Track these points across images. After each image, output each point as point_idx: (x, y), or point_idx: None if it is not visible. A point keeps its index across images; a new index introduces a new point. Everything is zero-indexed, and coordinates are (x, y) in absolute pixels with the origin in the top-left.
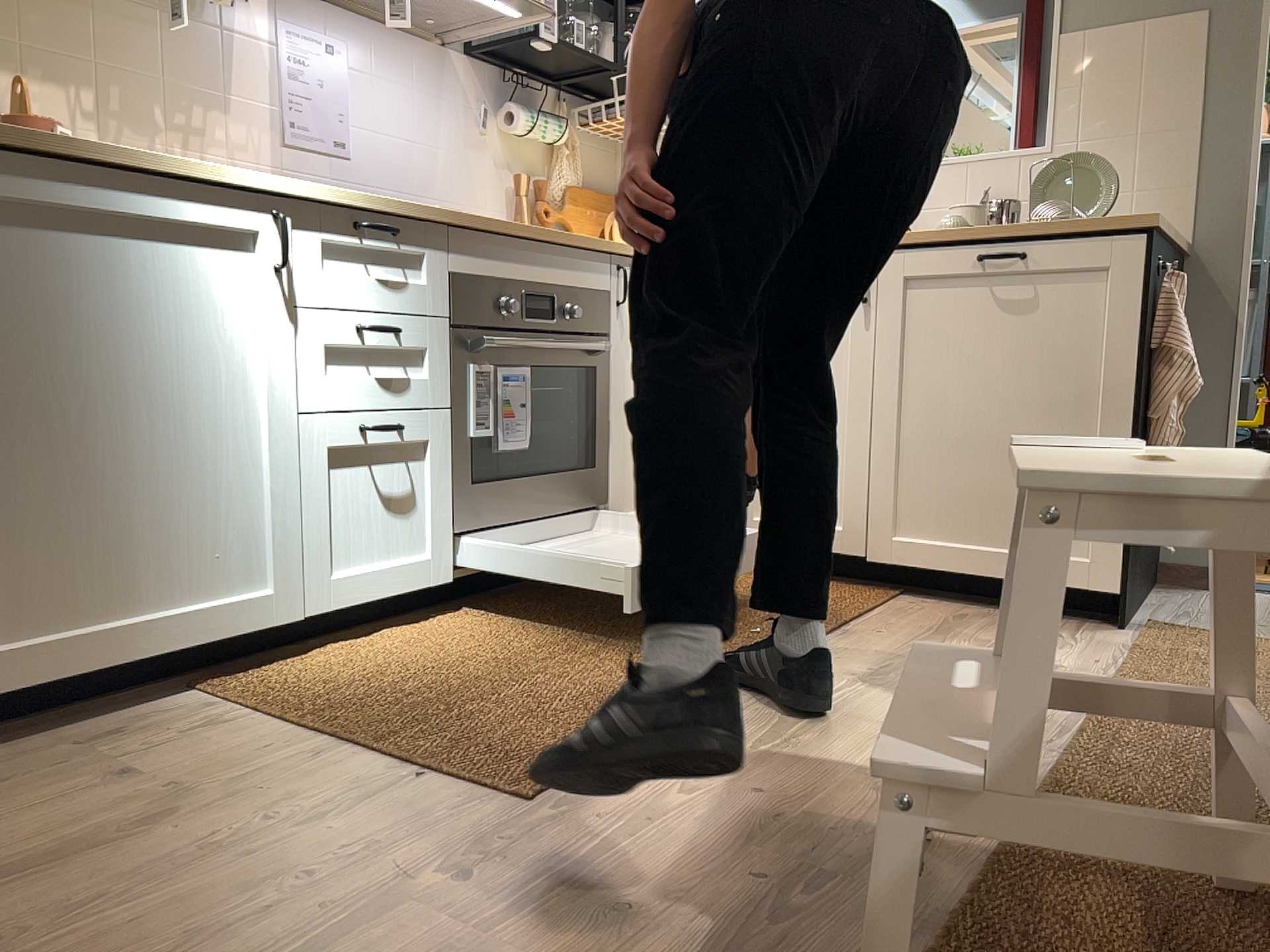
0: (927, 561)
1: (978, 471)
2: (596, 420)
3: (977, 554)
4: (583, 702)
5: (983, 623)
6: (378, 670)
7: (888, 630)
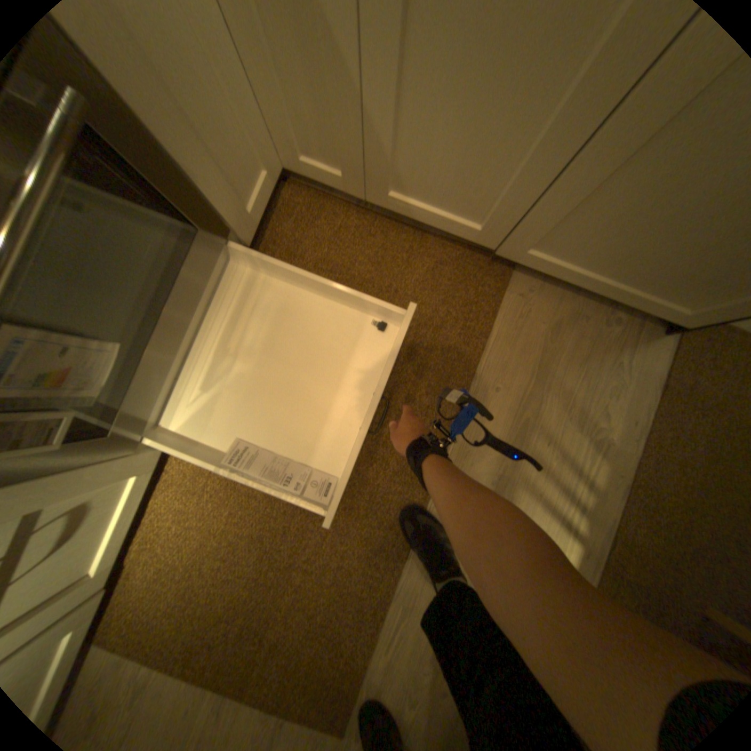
0: (550, 270)
1: (663, 241)
2: (156, 184)
3: (599, 281)
4: (331, 605)
5: (572, 350)
6: (187, 592)
7: (505, 398)
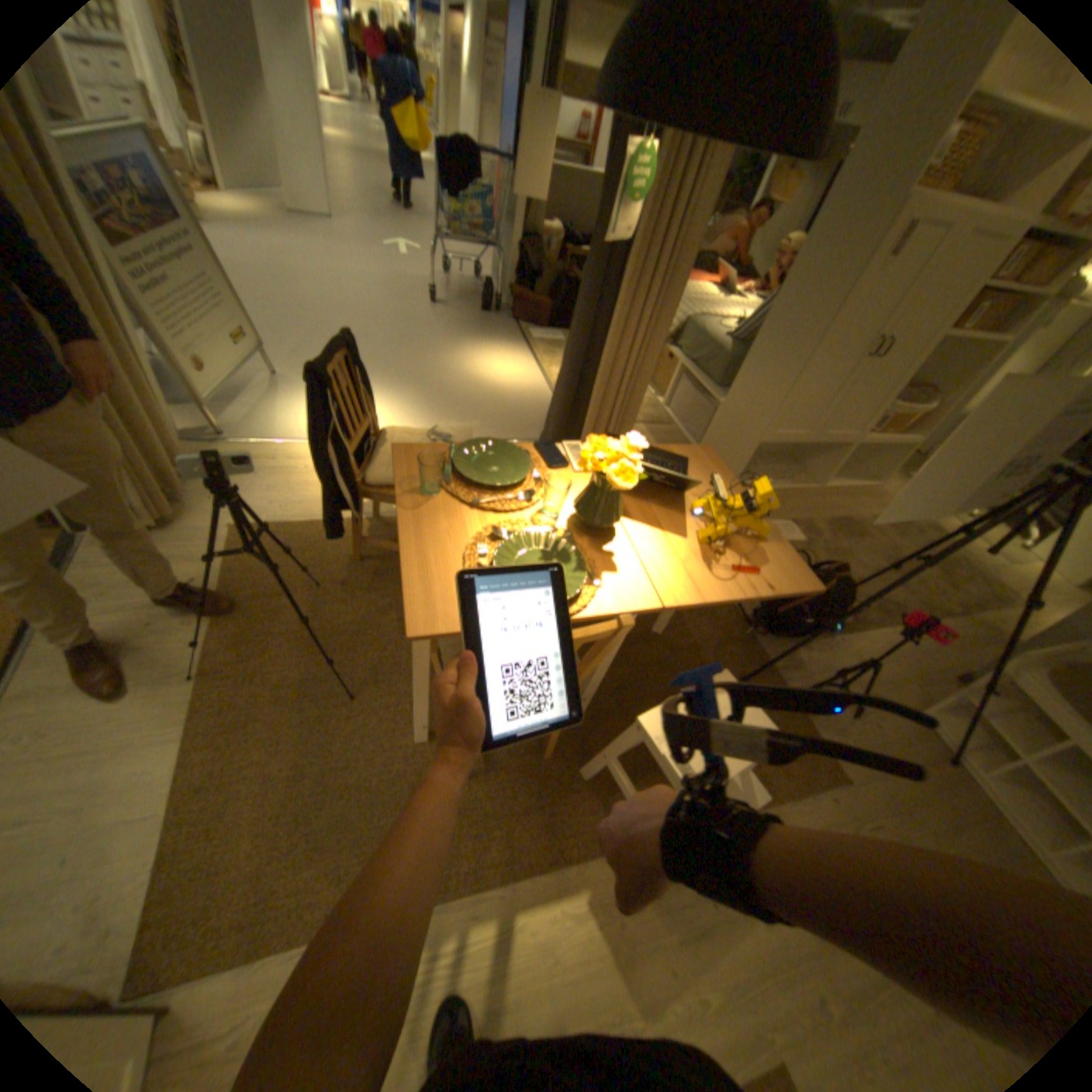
0: None
1: None
2: None
3: None
4: None
5: None
6: None
7: None
